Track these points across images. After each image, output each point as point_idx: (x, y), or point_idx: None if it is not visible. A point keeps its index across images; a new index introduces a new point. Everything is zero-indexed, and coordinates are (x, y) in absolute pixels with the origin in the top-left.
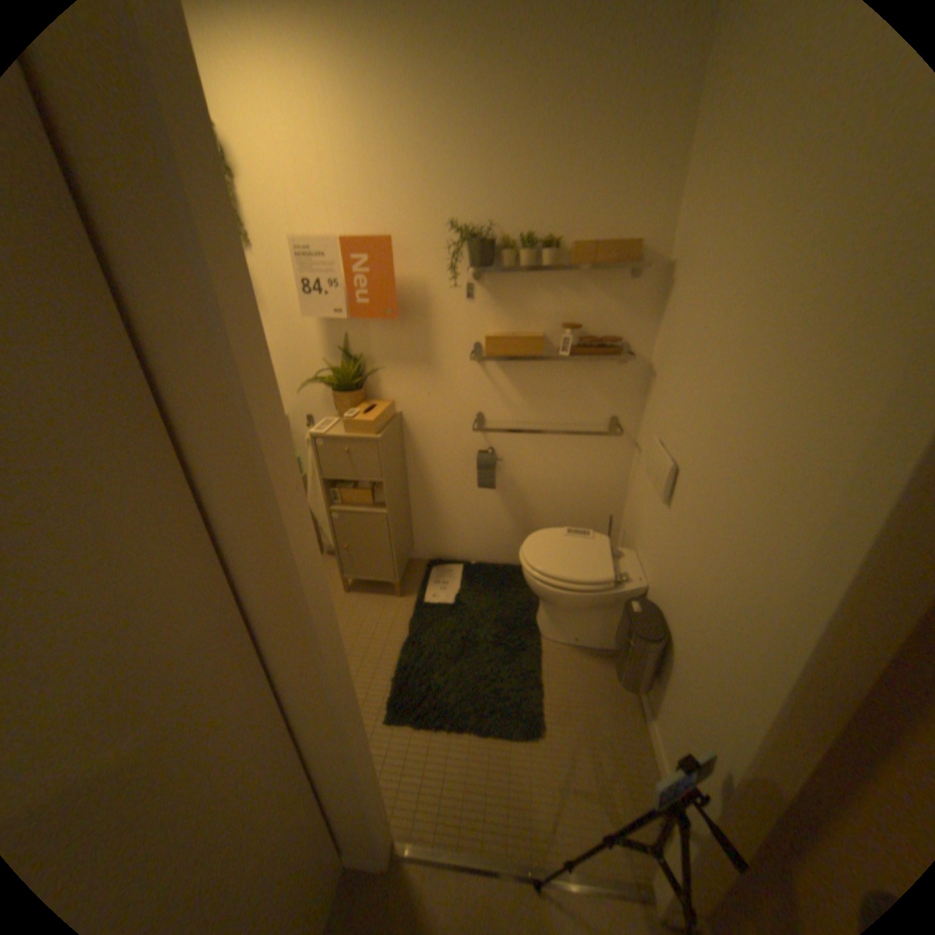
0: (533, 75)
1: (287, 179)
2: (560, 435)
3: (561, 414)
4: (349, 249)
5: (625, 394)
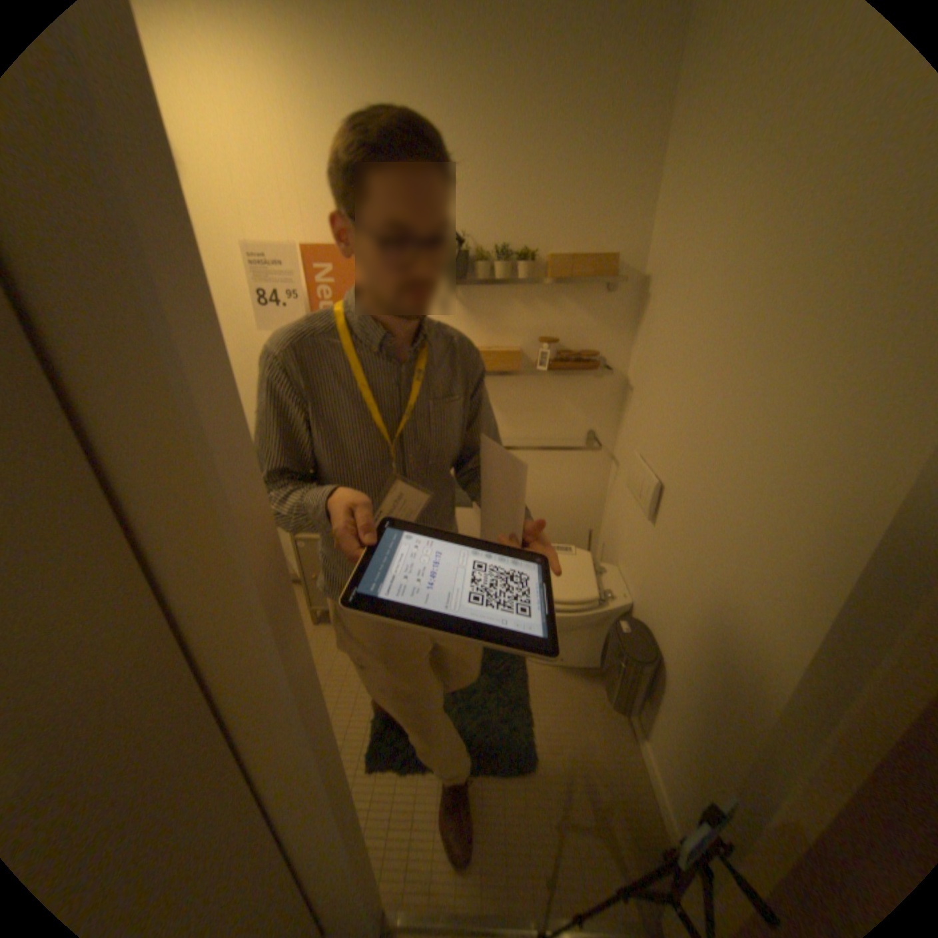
0: (506, 80)
1: (237, 178)
2: (537, 450)
3: (539, 428)
4: (311, 257)
5: (602, 408)
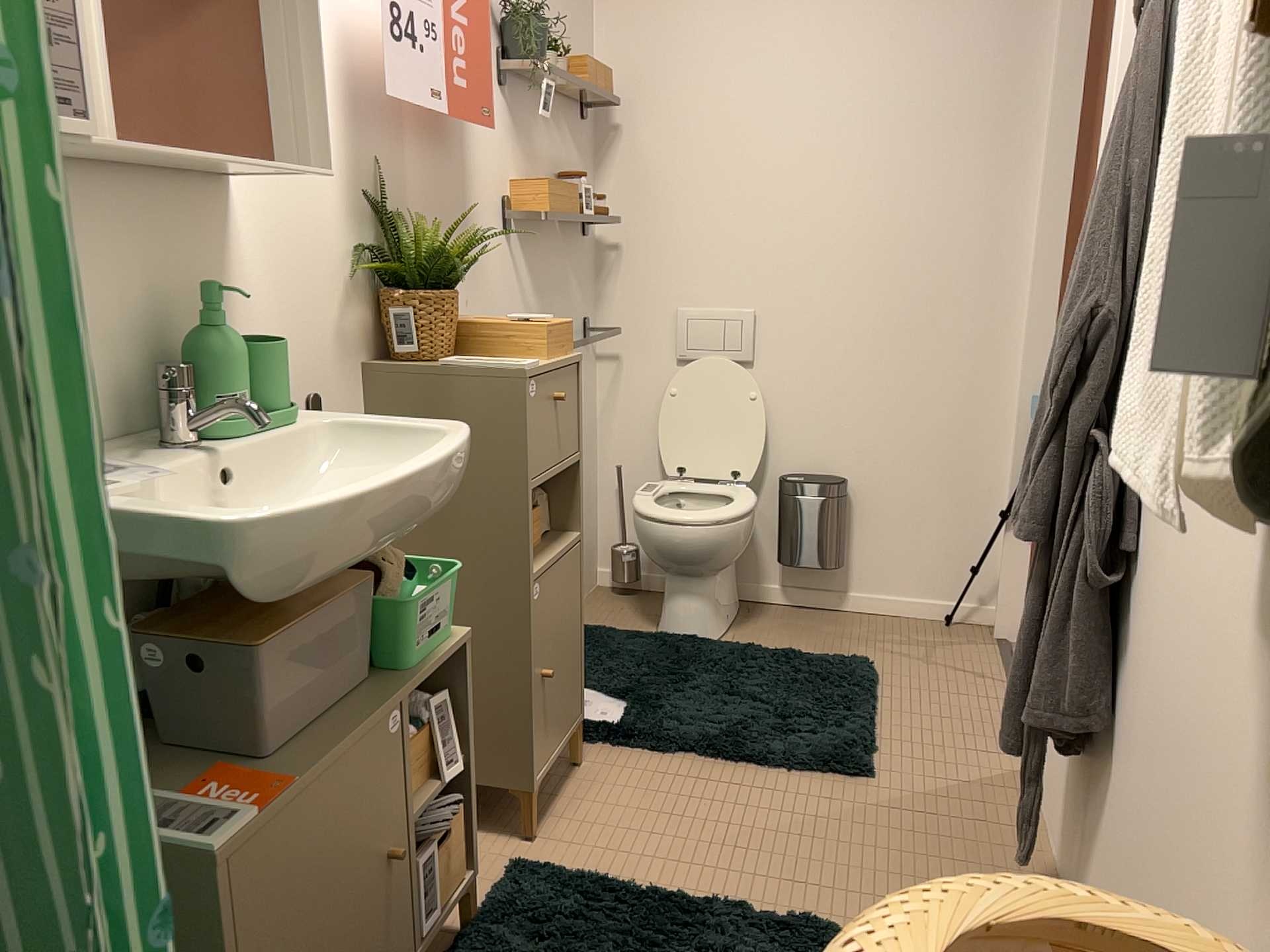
0: None
1: None
2: None
3: None
4: None
5: (590, 290)
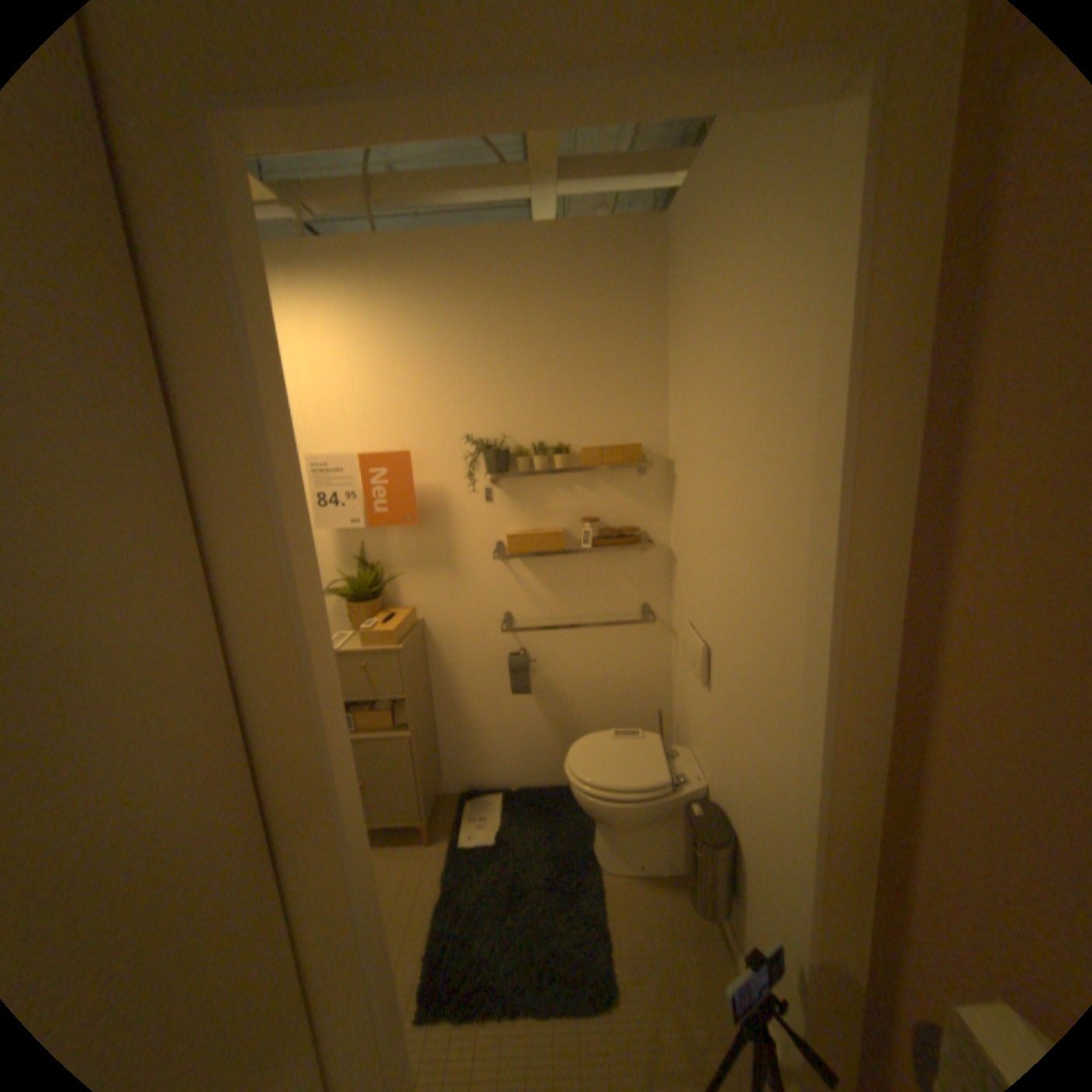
0: (531, 324)
1: (307, 405)
2: (594, 628)
3: (592, 606)
4: (369, 463)
5: (652, 581)
